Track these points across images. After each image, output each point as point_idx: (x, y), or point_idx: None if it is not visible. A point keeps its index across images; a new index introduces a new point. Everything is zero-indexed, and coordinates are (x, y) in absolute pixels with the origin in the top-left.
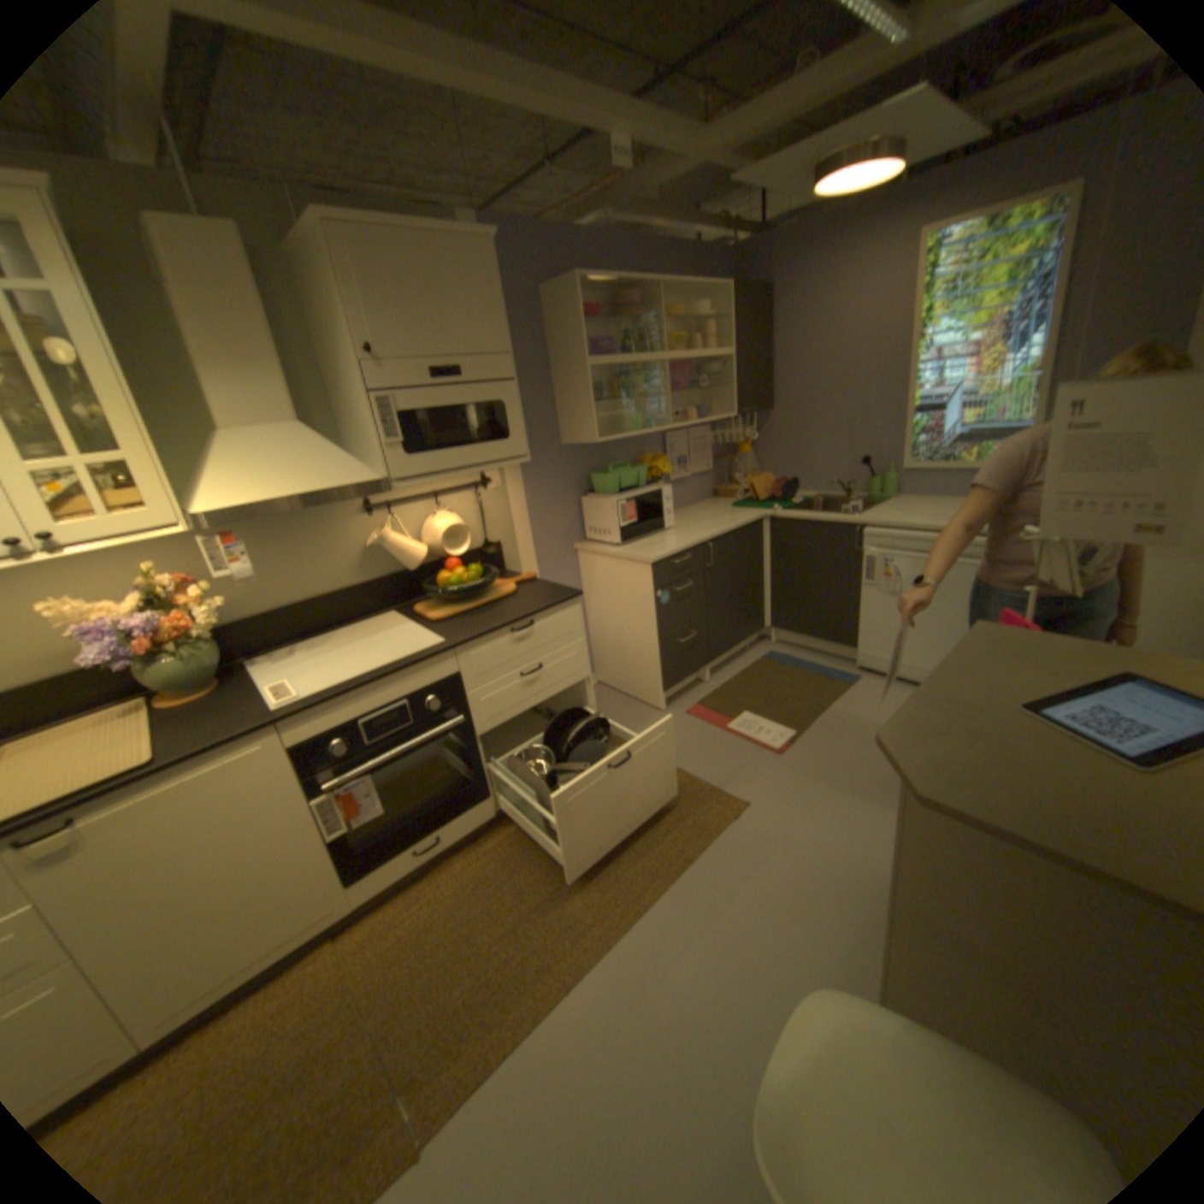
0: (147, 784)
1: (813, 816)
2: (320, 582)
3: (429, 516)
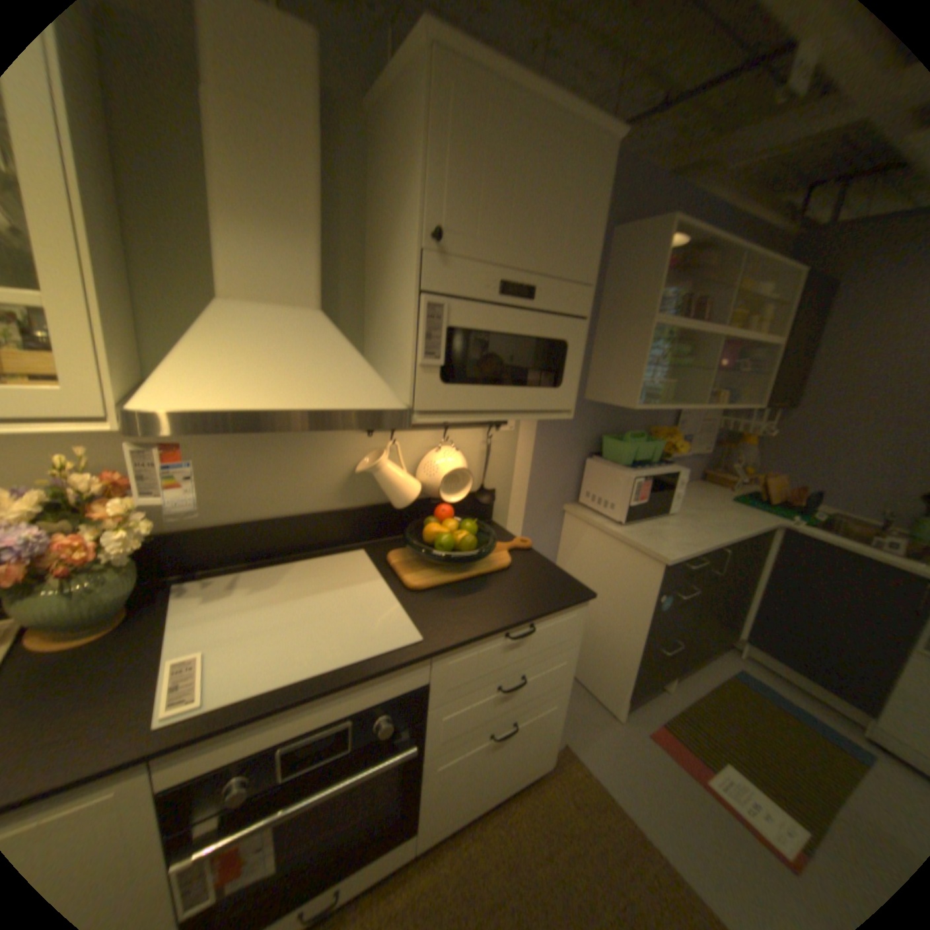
0: None
1: None
2: (292, 499)
3: (431, 446)
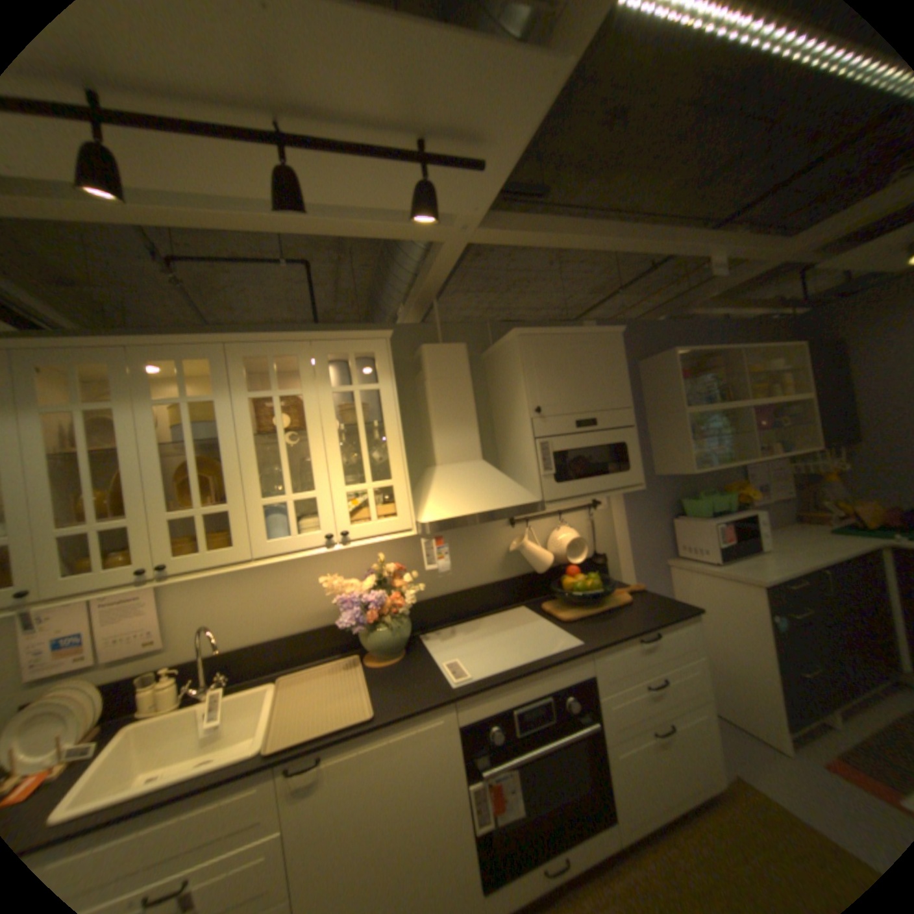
0: (367, 741)
1: None
2: (474, 577)
3: (553, 529)
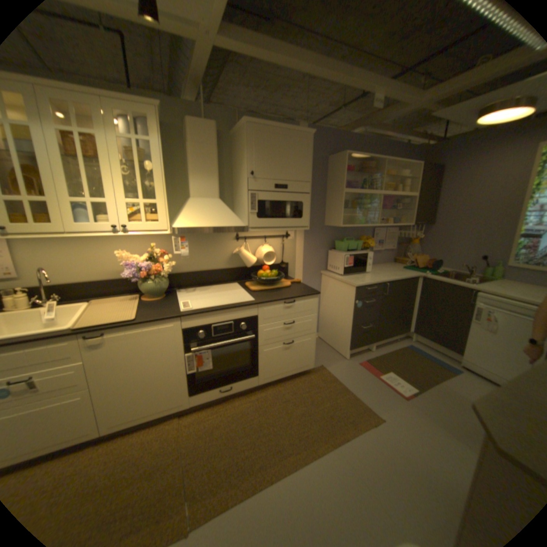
0: (130, 328)
1: (421, 440)
2: (211, 264)
3: (260, 246)
